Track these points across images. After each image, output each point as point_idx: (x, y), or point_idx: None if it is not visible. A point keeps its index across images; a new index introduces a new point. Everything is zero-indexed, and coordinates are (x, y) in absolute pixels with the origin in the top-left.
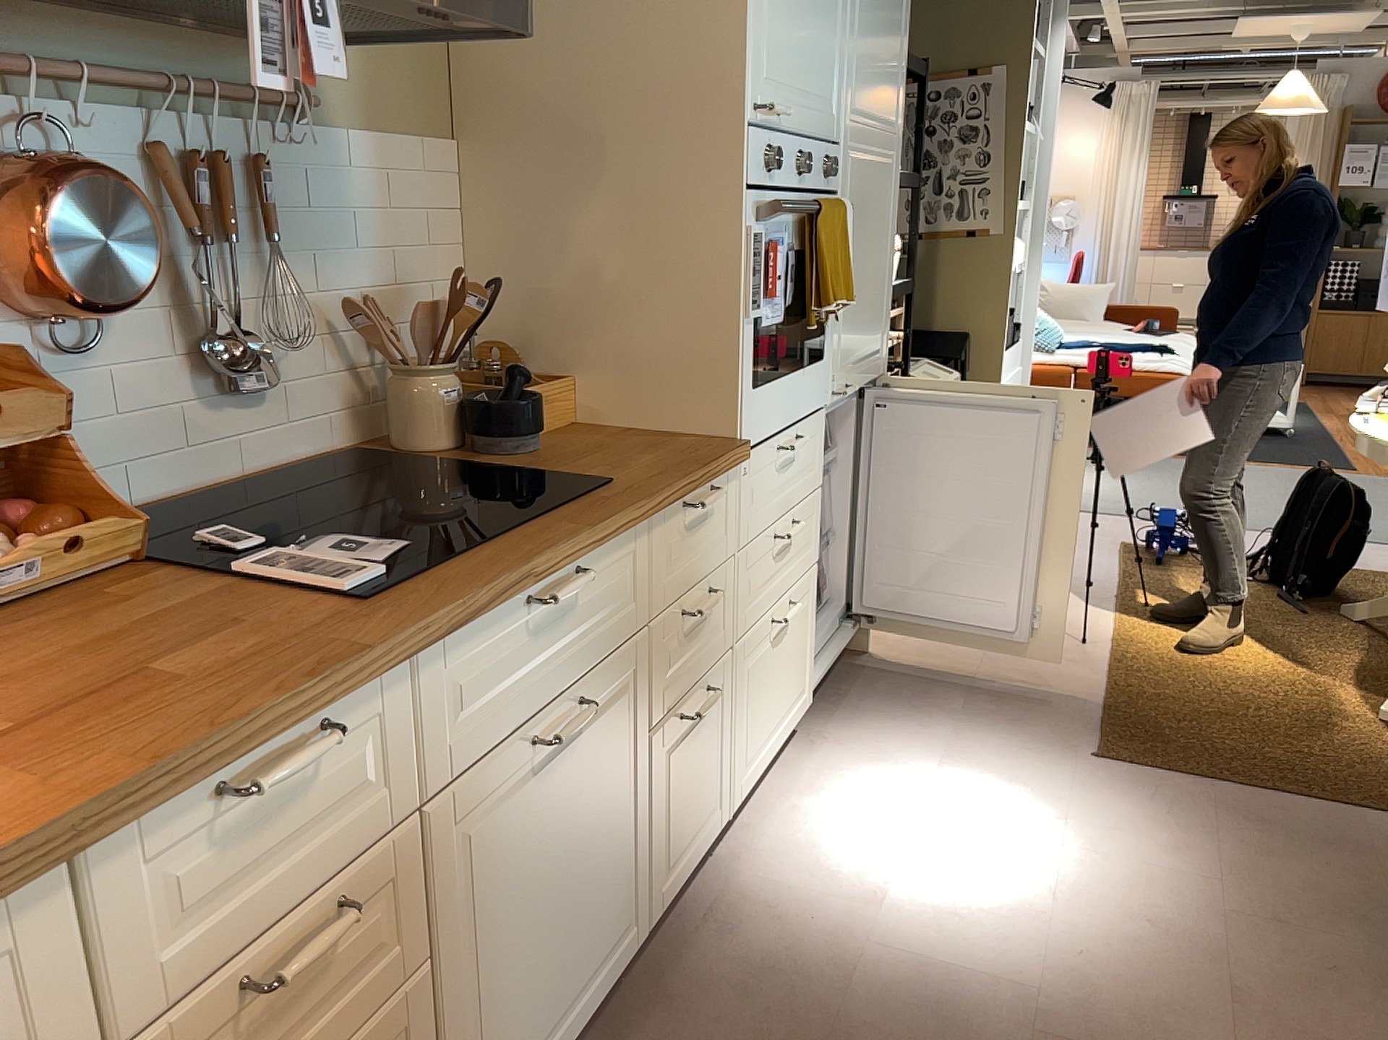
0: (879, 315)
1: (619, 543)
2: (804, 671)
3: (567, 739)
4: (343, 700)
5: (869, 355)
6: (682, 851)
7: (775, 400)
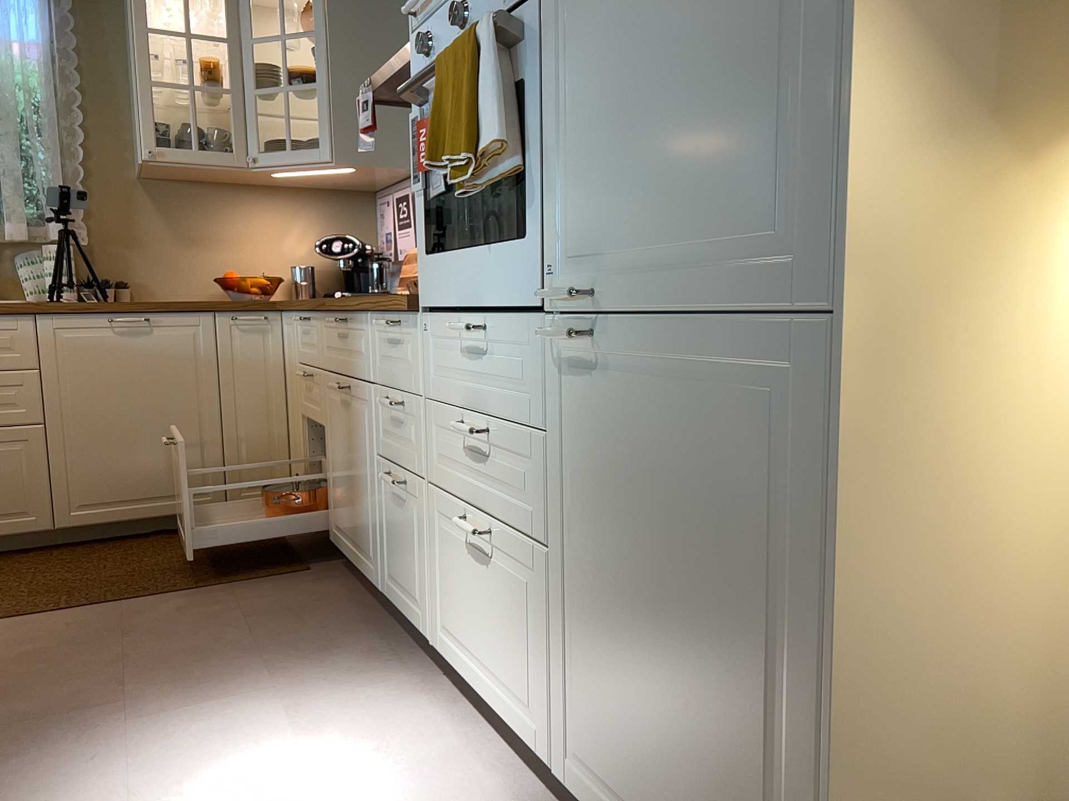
0: (752, 147)
1: (359, 320)
2: (534, 690)
3: (349, 401)
4: (306, 311)
5: (707, 247)
6: (398, 585)
7: (450, 272)
